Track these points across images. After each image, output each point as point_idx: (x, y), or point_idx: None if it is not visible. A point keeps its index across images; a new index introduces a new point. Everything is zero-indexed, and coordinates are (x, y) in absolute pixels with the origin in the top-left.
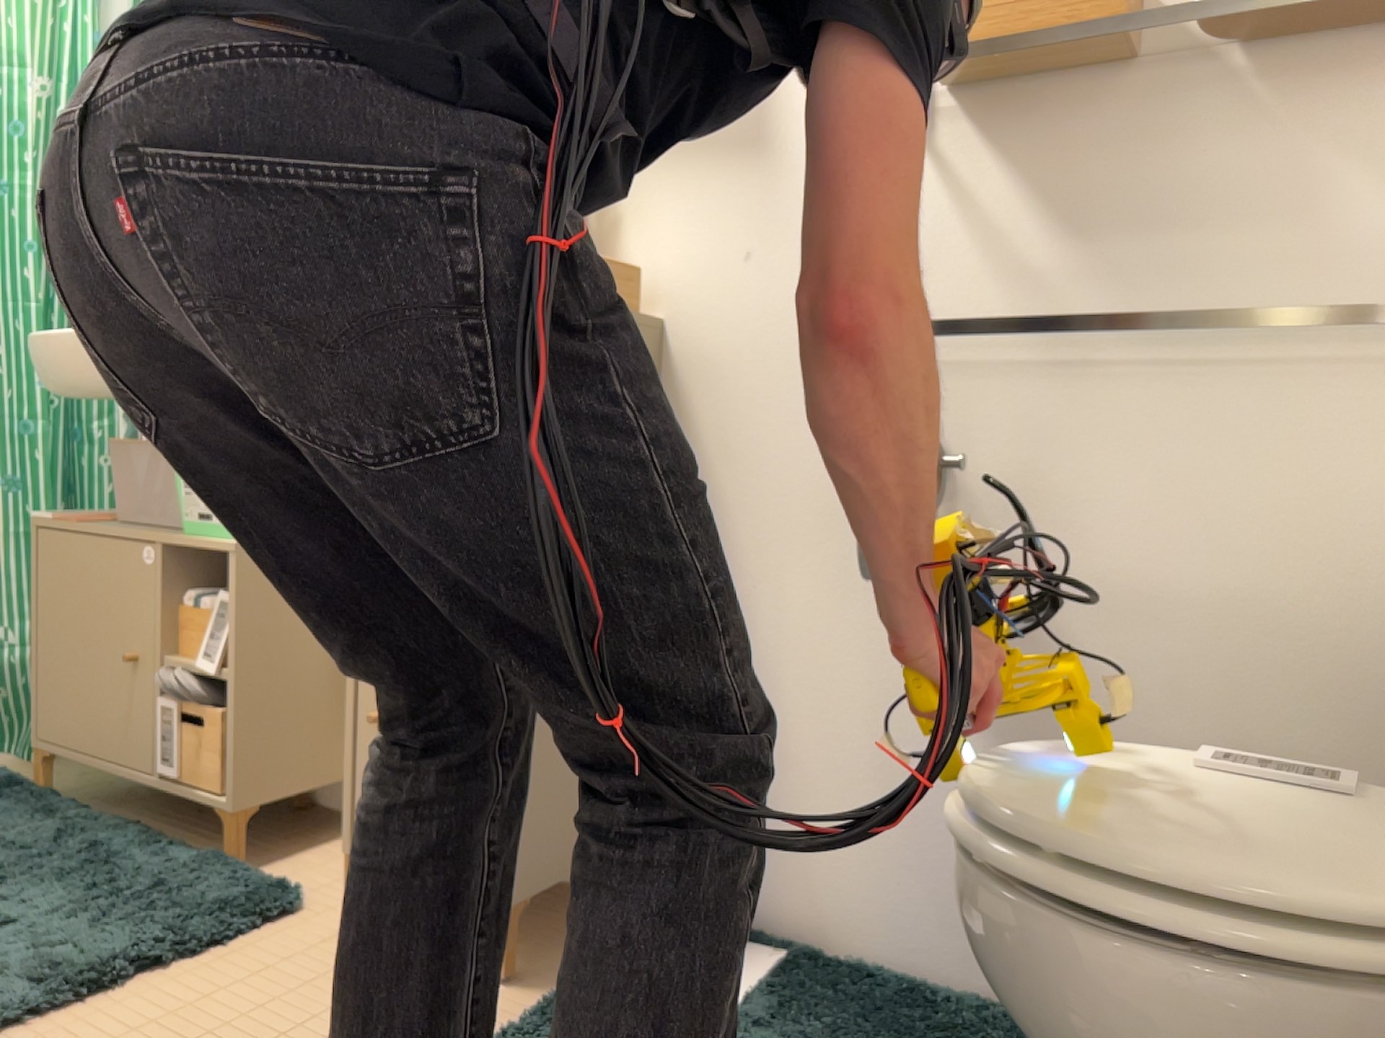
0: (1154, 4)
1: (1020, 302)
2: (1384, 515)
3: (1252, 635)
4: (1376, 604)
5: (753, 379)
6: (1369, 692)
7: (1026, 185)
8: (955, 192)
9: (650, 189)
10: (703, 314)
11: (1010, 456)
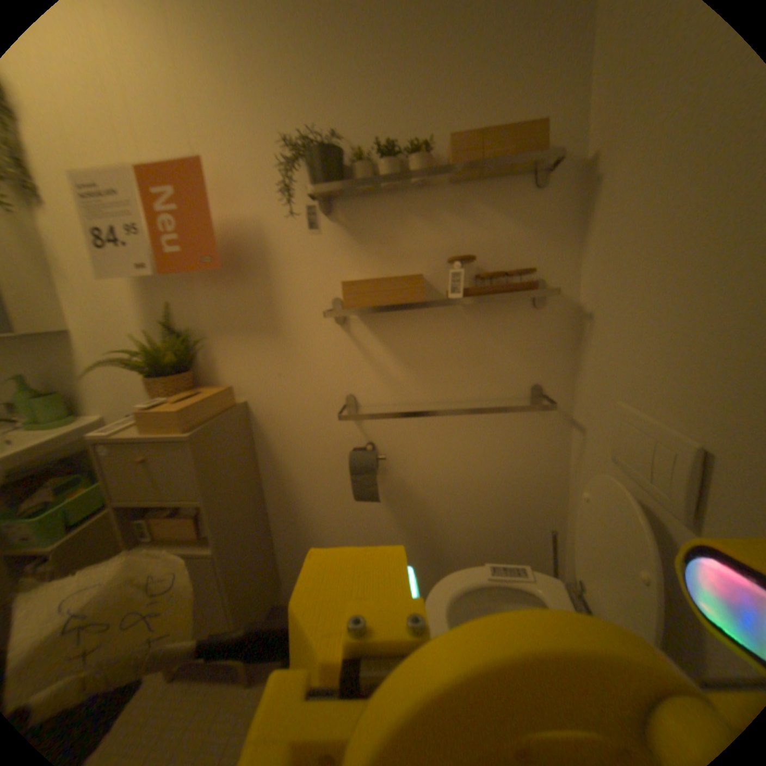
0: (433, 279)
1: (396, 390)
2: (522, 454)
3: (486, 493)
4: (521, 480)
5: (292, 422)
6: (521, 505)
7: (393, 346)
8: (365, 348)
9: (225, 344)
10: (264, 397)
11: (400, 444)
